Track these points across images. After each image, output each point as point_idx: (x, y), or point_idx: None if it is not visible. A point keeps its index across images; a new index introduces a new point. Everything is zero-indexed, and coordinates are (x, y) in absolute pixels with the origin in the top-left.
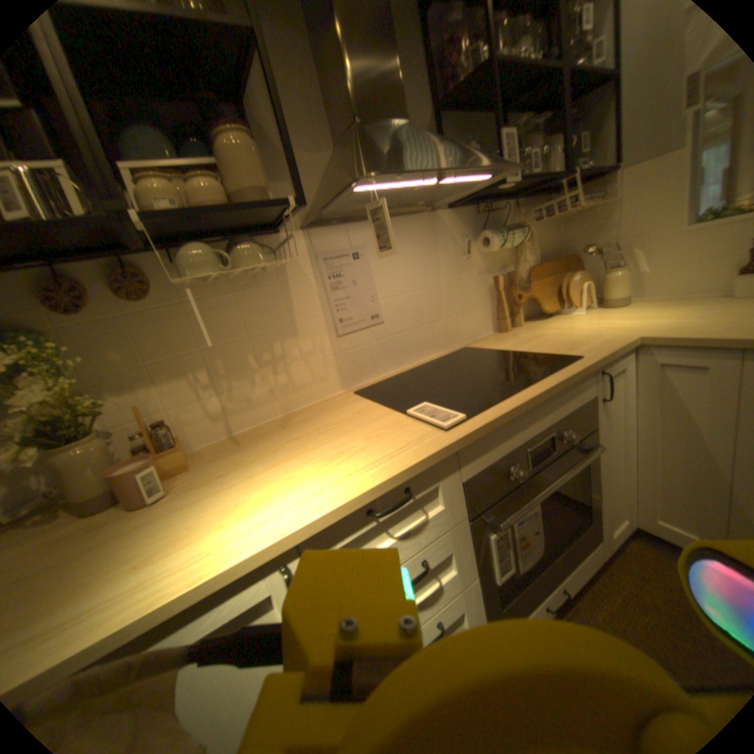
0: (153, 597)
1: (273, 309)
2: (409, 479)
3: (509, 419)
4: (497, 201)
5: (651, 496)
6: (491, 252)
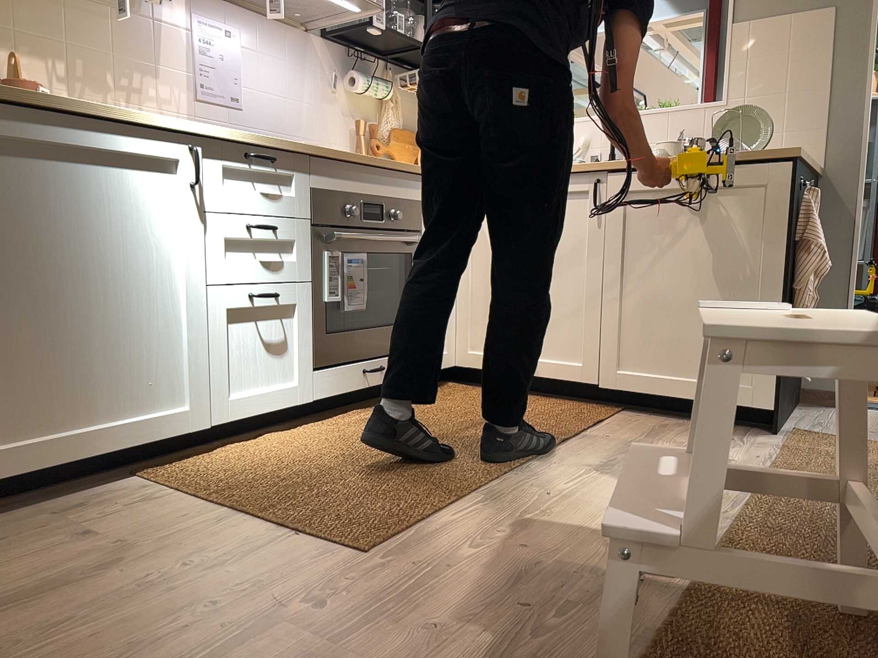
0: (120, 112)
1: (144, 45)
2: (276, 151)
3: (350, 157)
4: (367, 55)
5: (466, 321)
6: (355, 91)
